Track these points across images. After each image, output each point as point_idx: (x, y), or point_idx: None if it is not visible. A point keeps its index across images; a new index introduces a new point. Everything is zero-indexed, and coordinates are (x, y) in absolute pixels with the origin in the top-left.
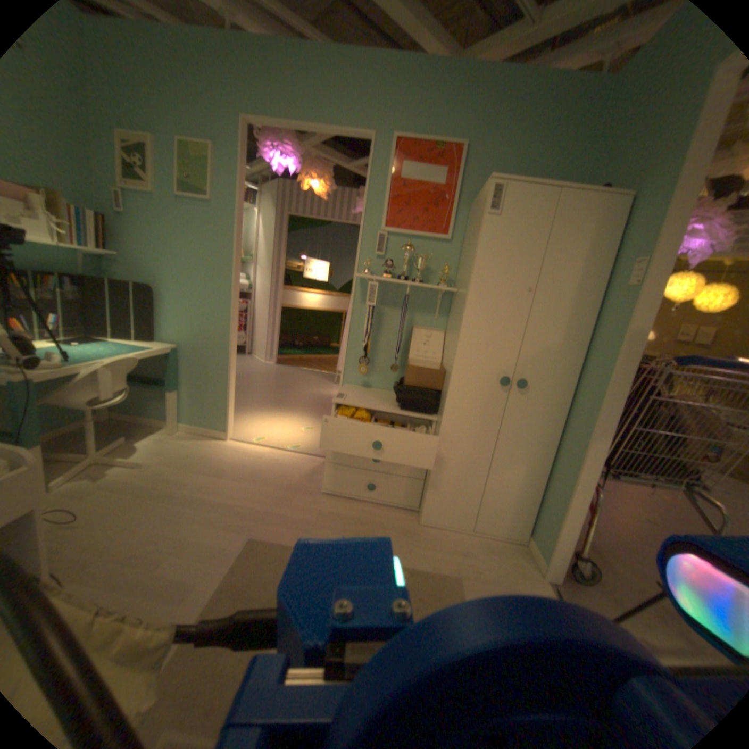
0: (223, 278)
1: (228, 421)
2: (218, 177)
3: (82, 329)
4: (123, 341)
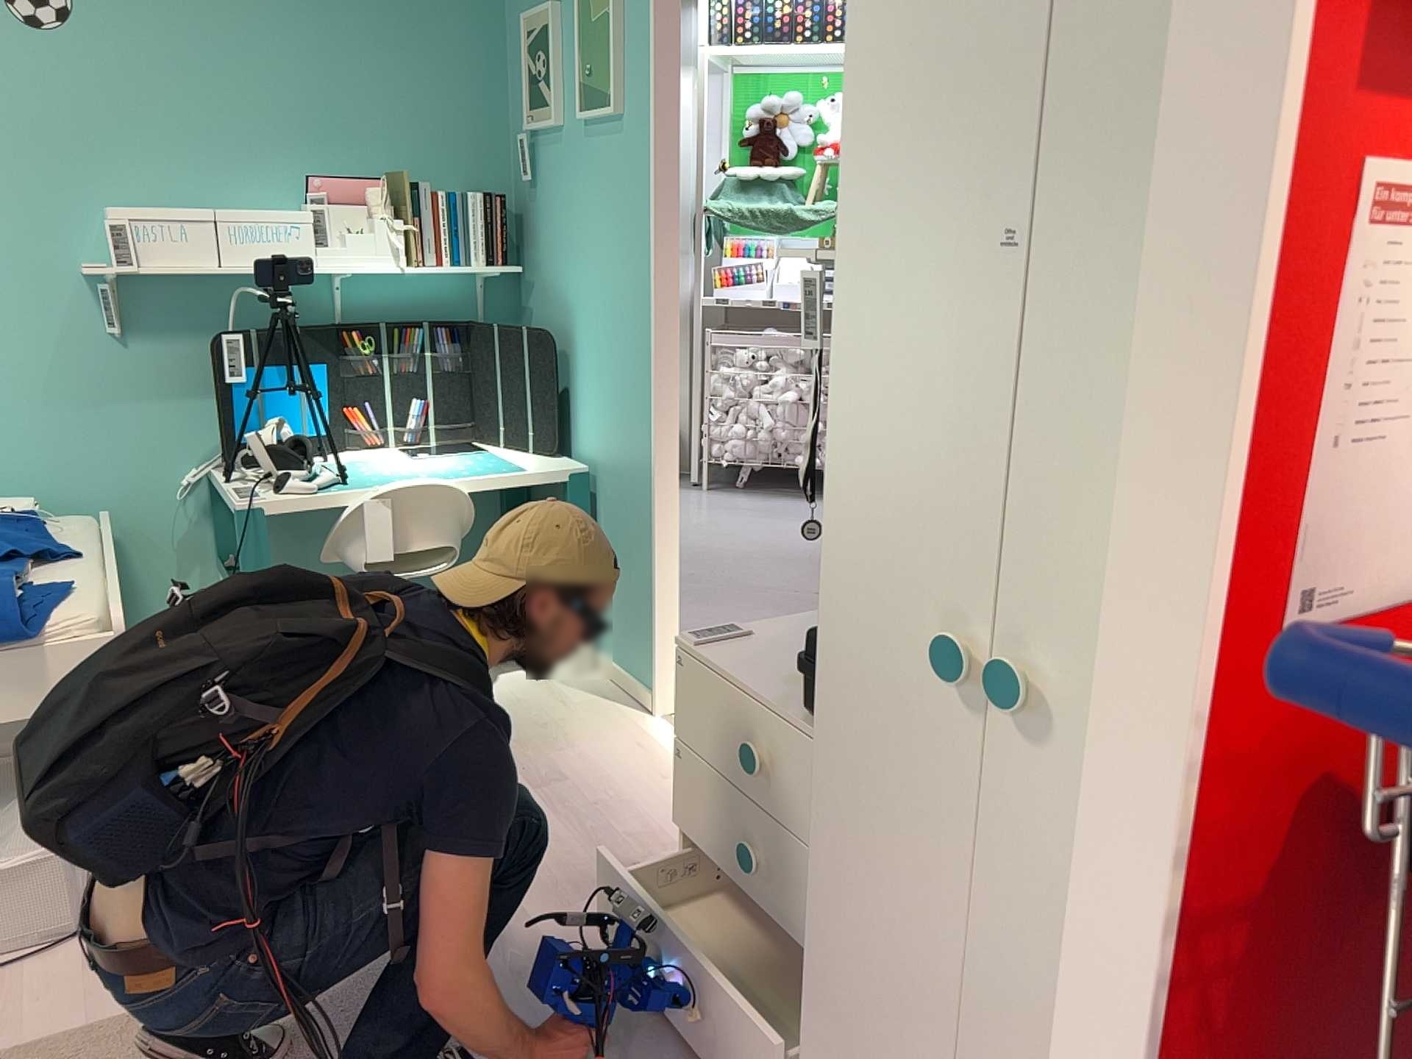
0: (642, 297)
1: (658, 666)
2: (629, 49)
3: (471, 426)
4: (514, 451)
